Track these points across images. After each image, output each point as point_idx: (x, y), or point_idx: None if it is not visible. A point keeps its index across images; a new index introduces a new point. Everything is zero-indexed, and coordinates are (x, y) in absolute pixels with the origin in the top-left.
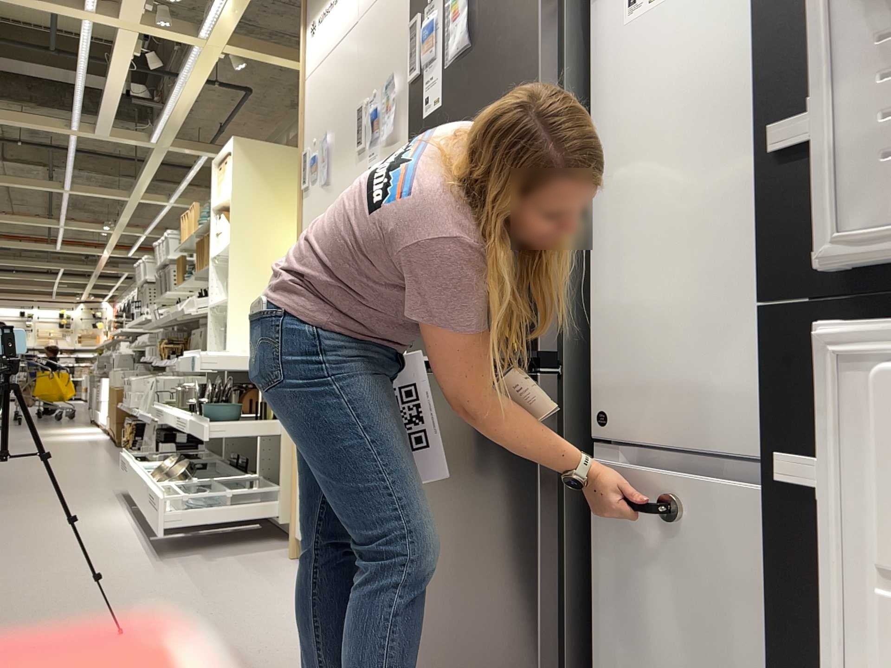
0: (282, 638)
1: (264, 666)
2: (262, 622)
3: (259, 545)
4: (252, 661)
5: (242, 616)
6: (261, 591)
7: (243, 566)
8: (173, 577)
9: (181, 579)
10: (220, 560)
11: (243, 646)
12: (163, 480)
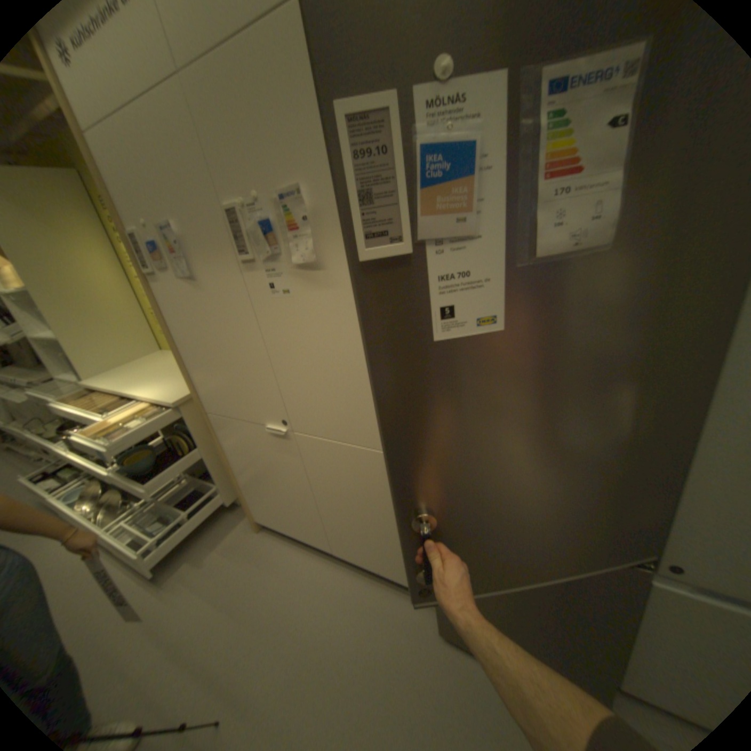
0: (333, 640)
1: (350, 684)
2: (304, 627)
3: (220, 525)
4: (338, 683)
5: (283, 628)
6: (269, 585)
7: (230, 560)
8: (190, 606)
9: (198, 606)
10: (206, 561)
11: (317, 668)
12: (93, 500)
